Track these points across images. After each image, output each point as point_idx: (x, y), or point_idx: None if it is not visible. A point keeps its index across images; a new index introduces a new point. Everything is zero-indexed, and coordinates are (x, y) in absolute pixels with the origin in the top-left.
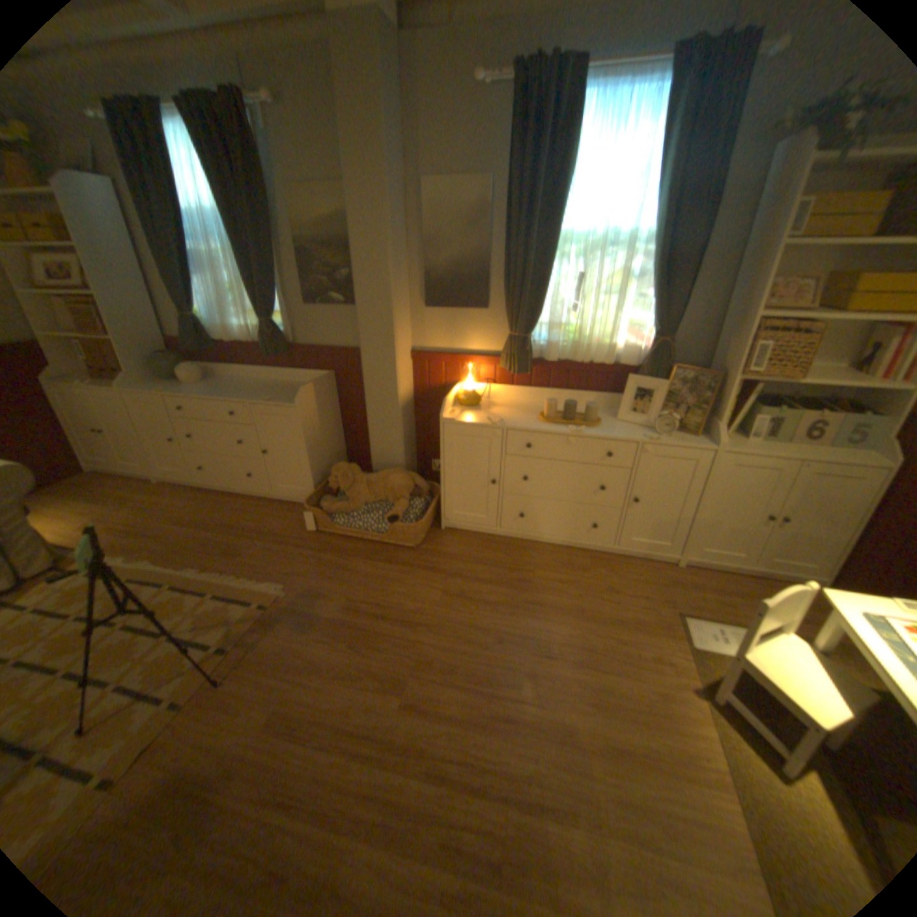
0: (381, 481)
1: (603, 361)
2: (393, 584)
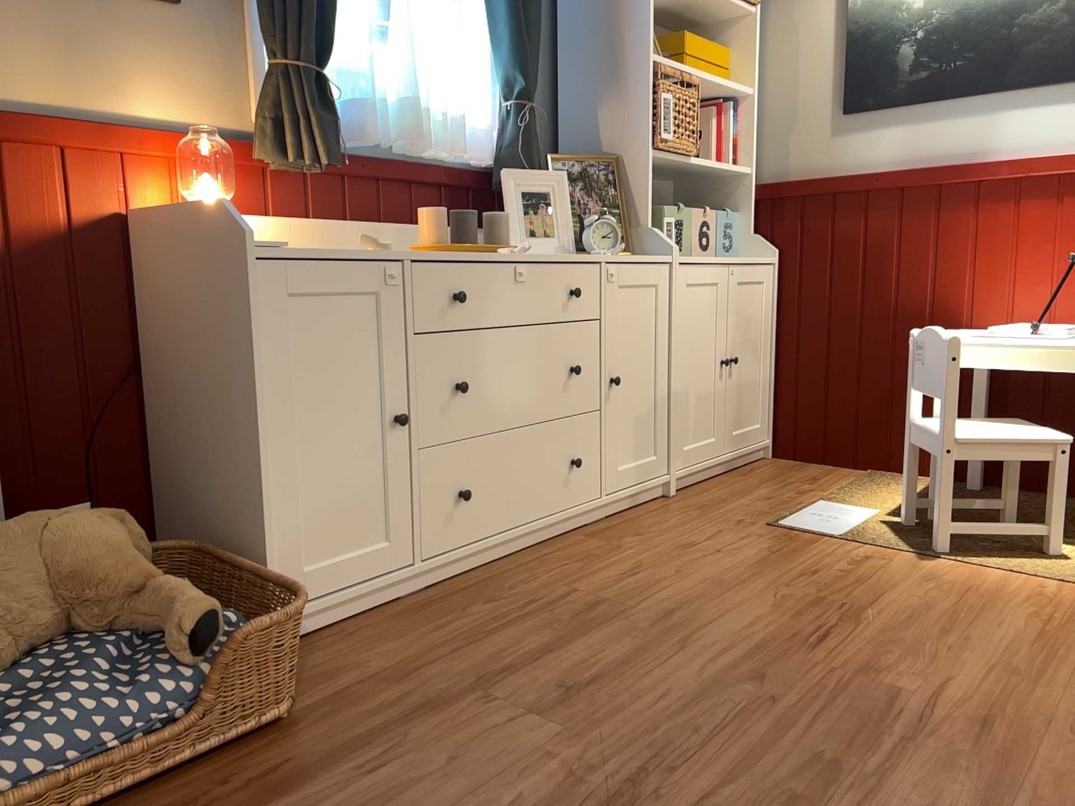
0: (8, 561)
1: (451, 148)
2: (399, 803)
